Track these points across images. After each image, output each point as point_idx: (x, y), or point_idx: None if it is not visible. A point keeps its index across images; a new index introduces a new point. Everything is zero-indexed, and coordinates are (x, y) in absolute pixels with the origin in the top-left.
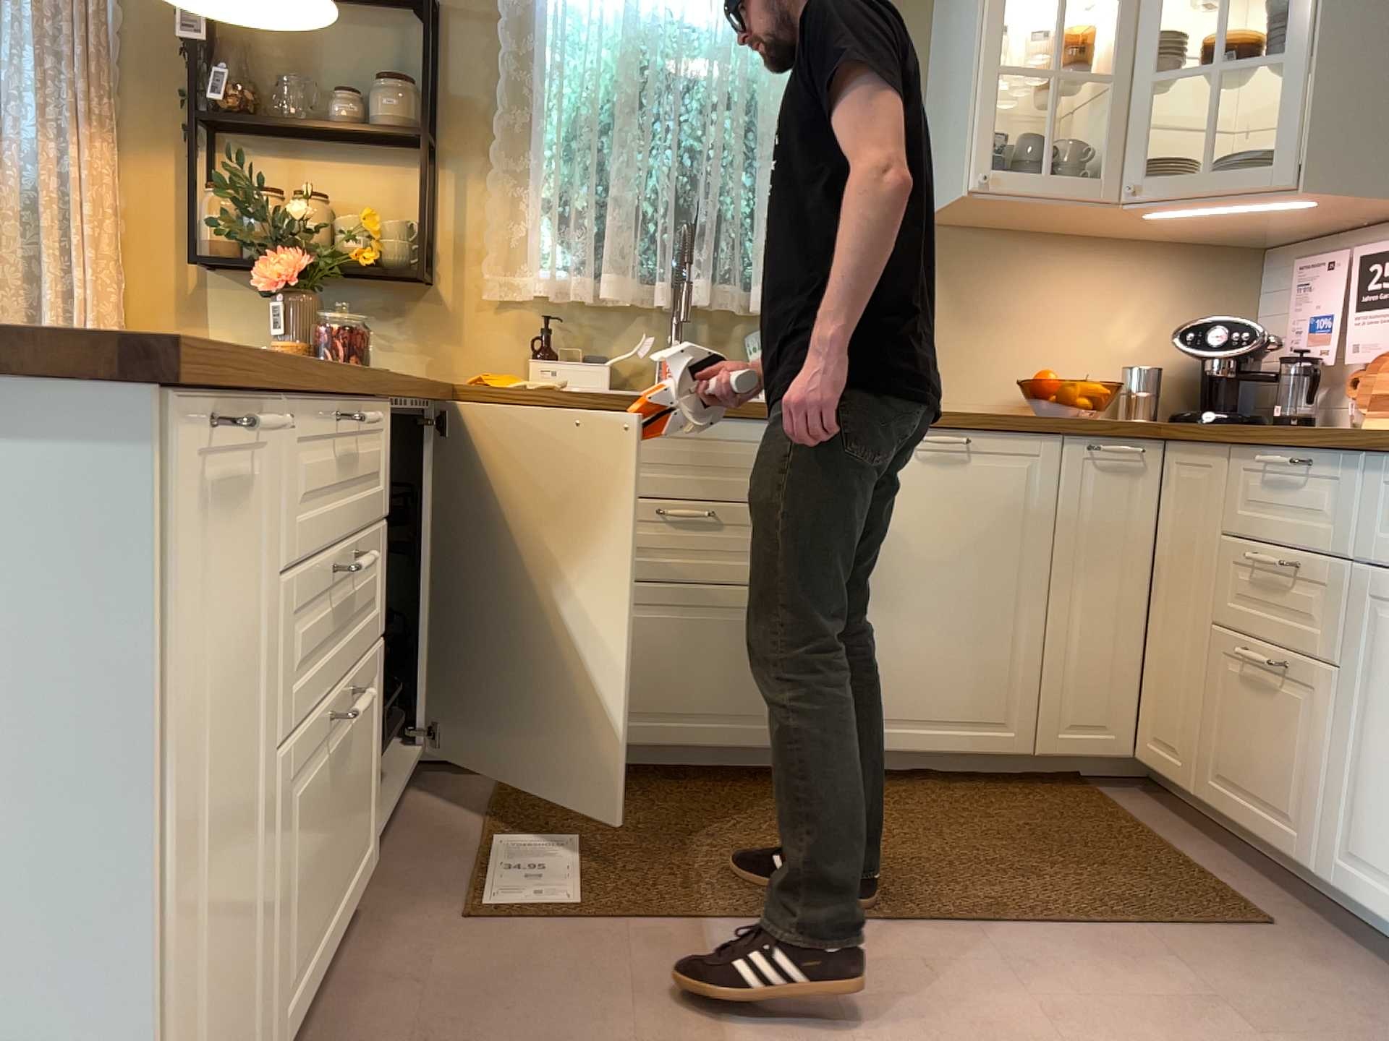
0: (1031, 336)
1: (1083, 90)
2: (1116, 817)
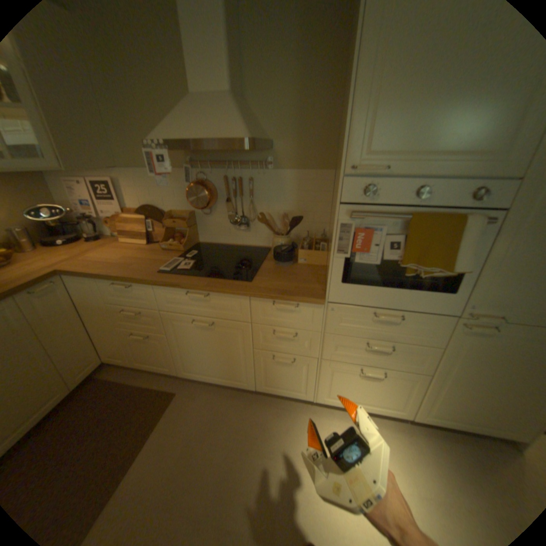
0: None
1: None
2: (110, 387)
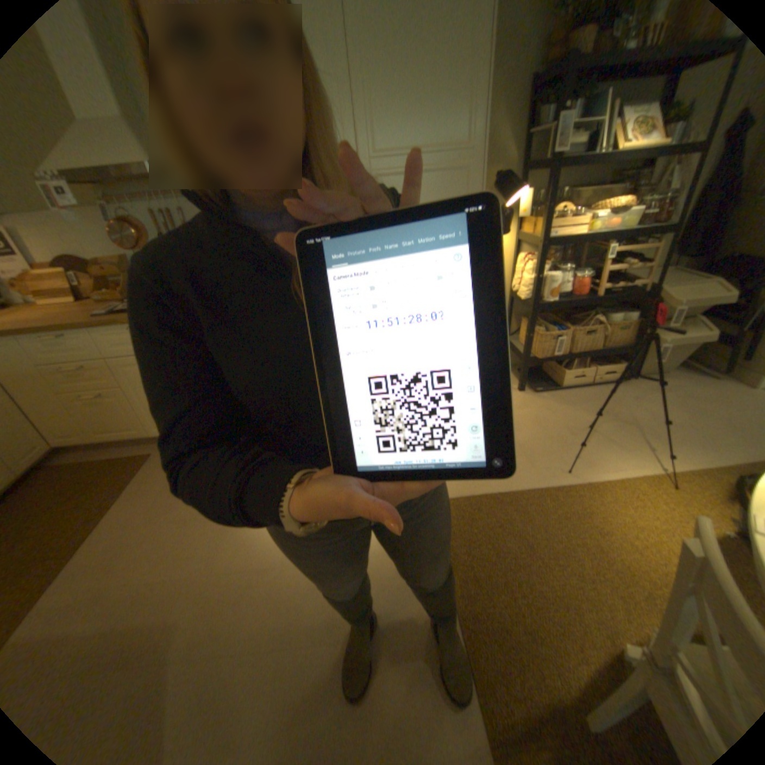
0: None
1: None
2: (68, 469)
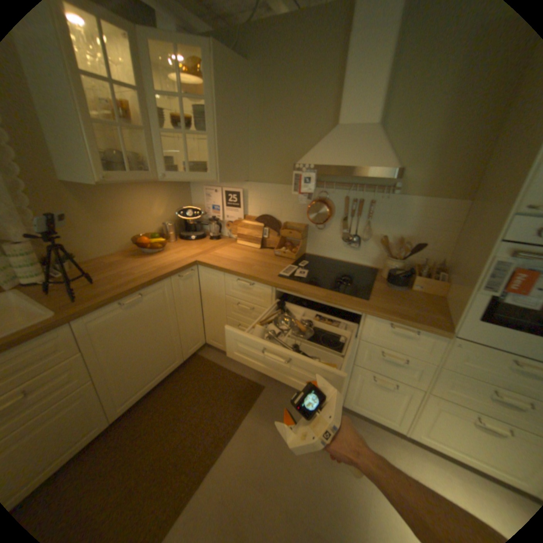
0: (128, 219)
1: (125, 125)
2: (211, 366)
